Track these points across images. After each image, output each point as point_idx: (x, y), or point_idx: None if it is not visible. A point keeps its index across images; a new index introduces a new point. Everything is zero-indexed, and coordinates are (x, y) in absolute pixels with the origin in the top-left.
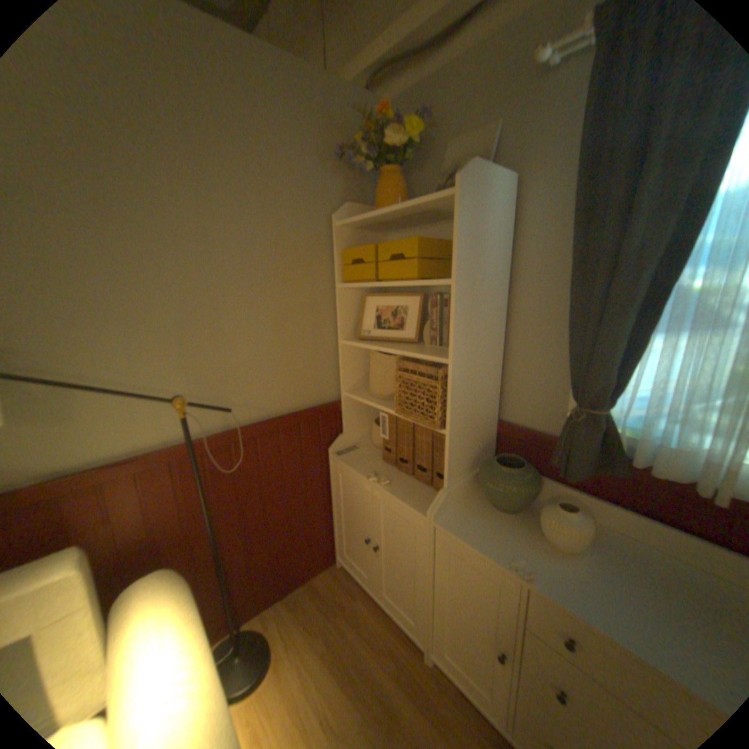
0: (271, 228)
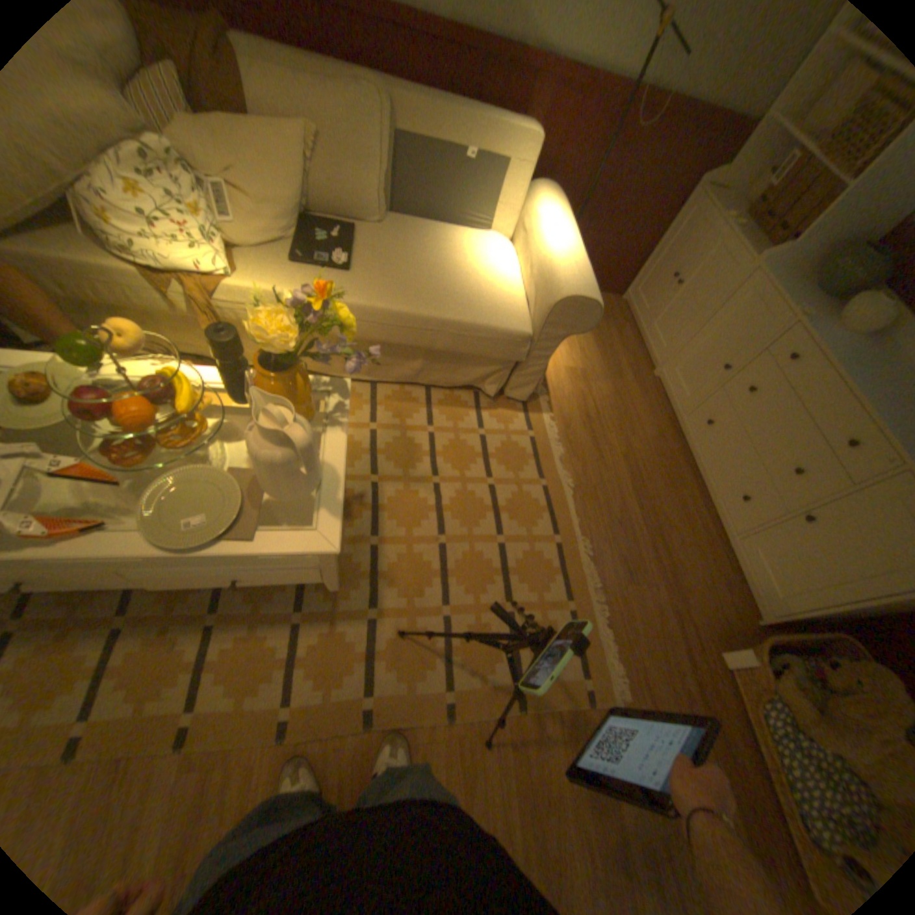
0: None
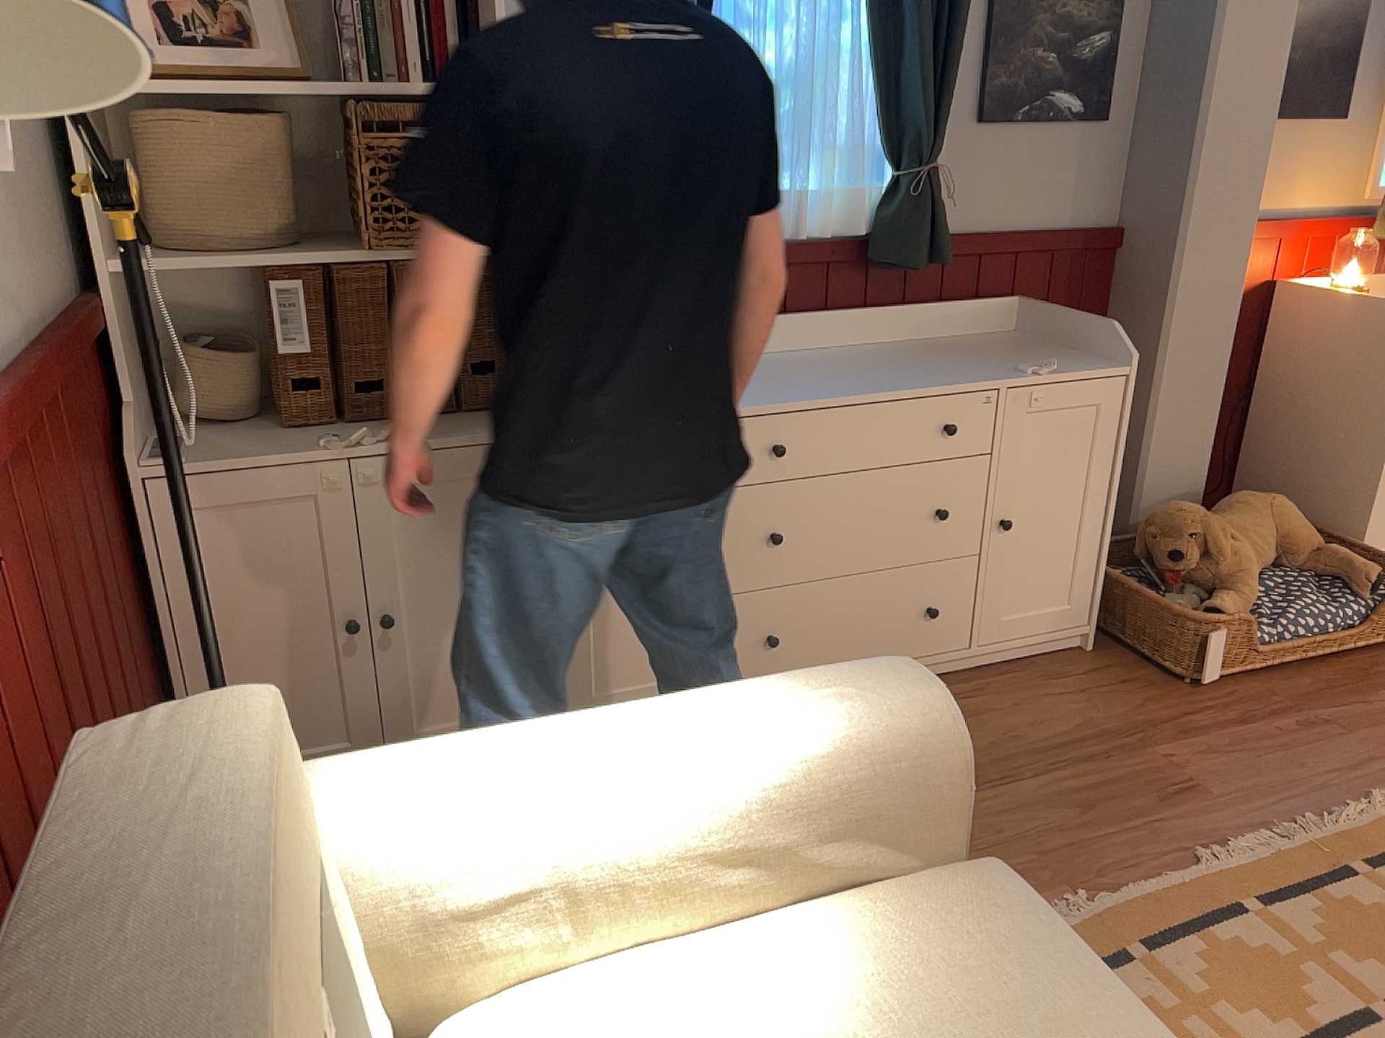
0: None
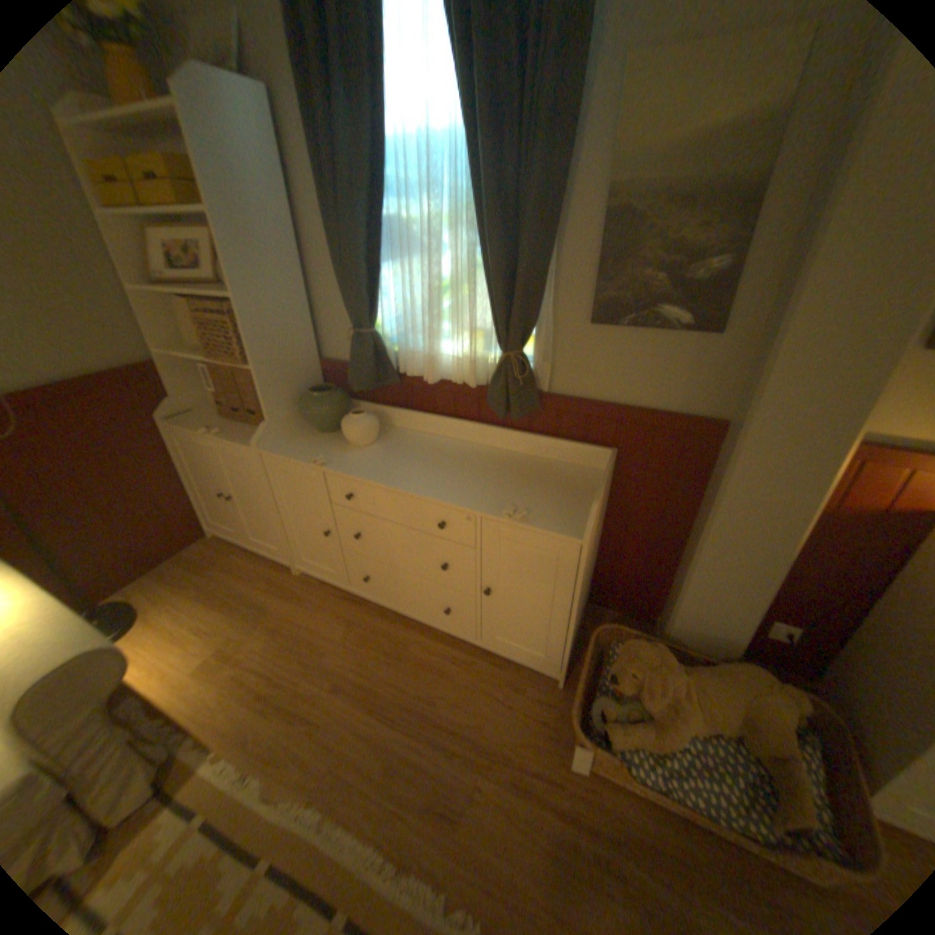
0: None
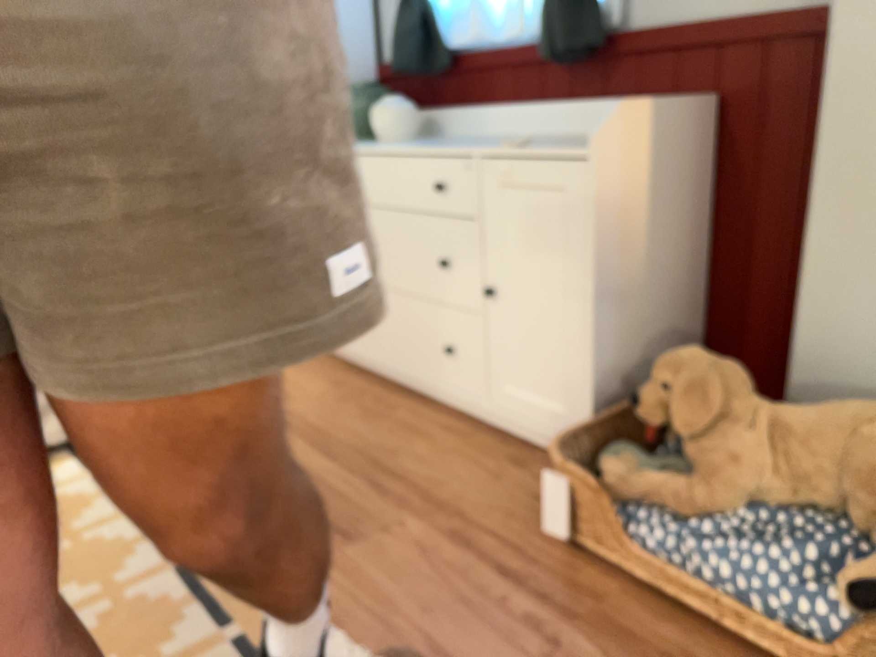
0: None
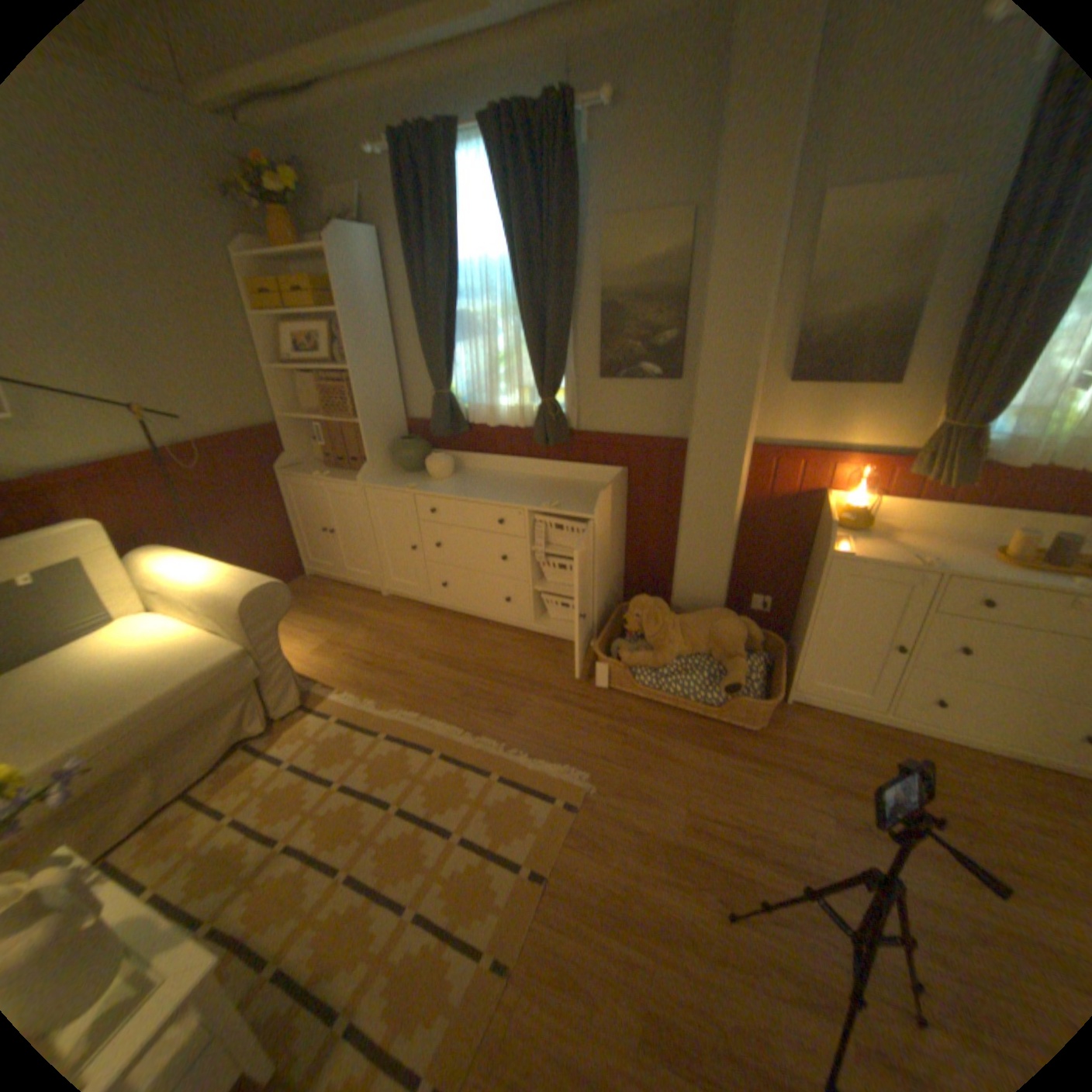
0: (169, 262)
